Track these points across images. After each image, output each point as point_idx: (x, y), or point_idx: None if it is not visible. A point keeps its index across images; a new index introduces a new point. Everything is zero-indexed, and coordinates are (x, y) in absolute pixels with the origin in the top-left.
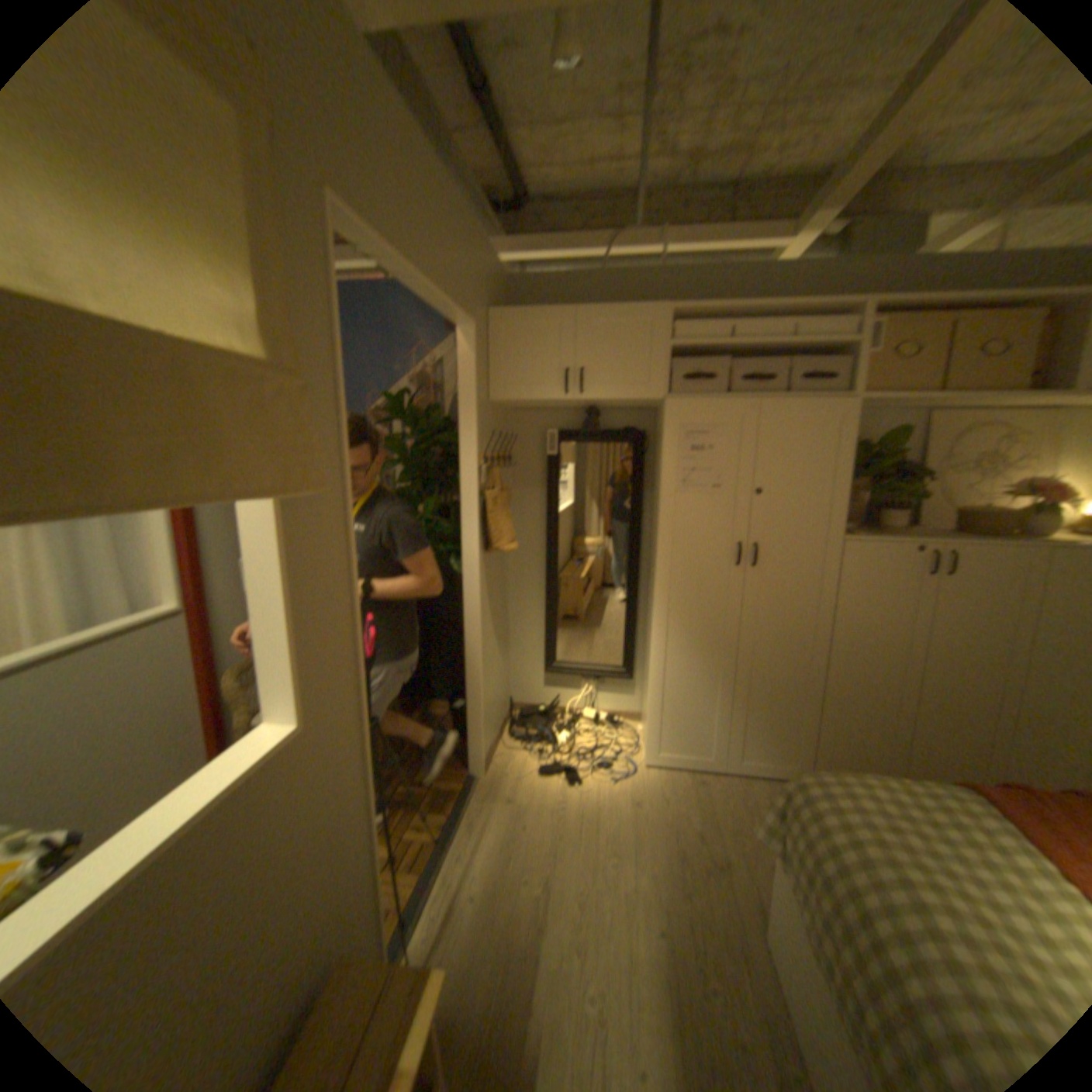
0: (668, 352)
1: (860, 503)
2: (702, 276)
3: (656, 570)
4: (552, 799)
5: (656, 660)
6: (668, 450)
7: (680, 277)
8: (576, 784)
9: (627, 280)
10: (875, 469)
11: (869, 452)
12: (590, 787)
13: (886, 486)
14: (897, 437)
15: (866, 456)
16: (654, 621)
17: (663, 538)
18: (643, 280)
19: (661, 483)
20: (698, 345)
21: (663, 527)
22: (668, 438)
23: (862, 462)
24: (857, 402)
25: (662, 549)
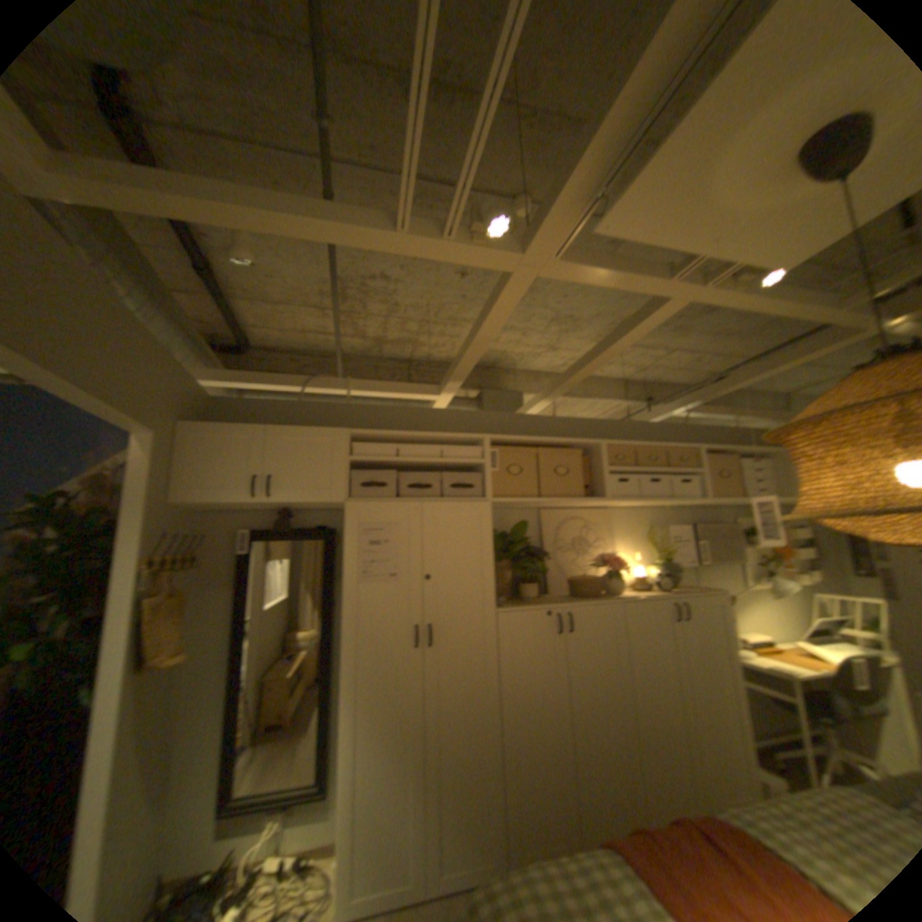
0: (348, 464)
1: (505, 579)
2: (376, 412)
3: (339, 662)
4: None
5: (341, 768)
6: (347, 544)
7: (360, 411)
8: None
9: (318, 409)
10: (509, 552)
11: (504, 540)
12: None
13: (519, 565)
14: (519, 528)
15: (503, 542)
16: (338, 721)
17: (345, 628)
18: (330, 410)
19: (342, 574)
20: (370, 459)
21: (345, 617)
22: (347, 534)
23: (501, 547)
24: (487, 504)
25: (345, 639)
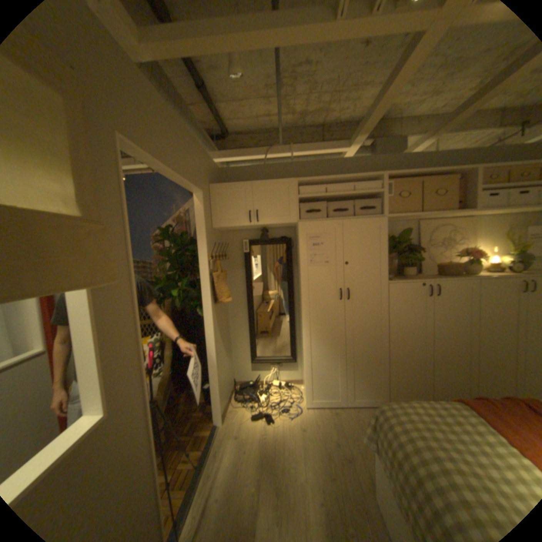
0: (298, 200)
1: (394, 264)
2: (310, 165)
3: (302, 305)
4: (259, 433)
5: (306, 351)
6: (301, 246)
7: (300, 166)
8: (271, 422)
9: (276, 168)
10: (398, 248)
11: (394, 241)
12: (278, 423)
13: (404, 256)
14: (406, 233)
15: (394, 243)
16: (303, 331)
17: (303, 289)
18: (283, 168)
19: (300, 262)
20: (311, 196)
21: (303, 283)
22: (301, 240)
23: (392, 245)
24: (385, 218)
25: (304, 294)
